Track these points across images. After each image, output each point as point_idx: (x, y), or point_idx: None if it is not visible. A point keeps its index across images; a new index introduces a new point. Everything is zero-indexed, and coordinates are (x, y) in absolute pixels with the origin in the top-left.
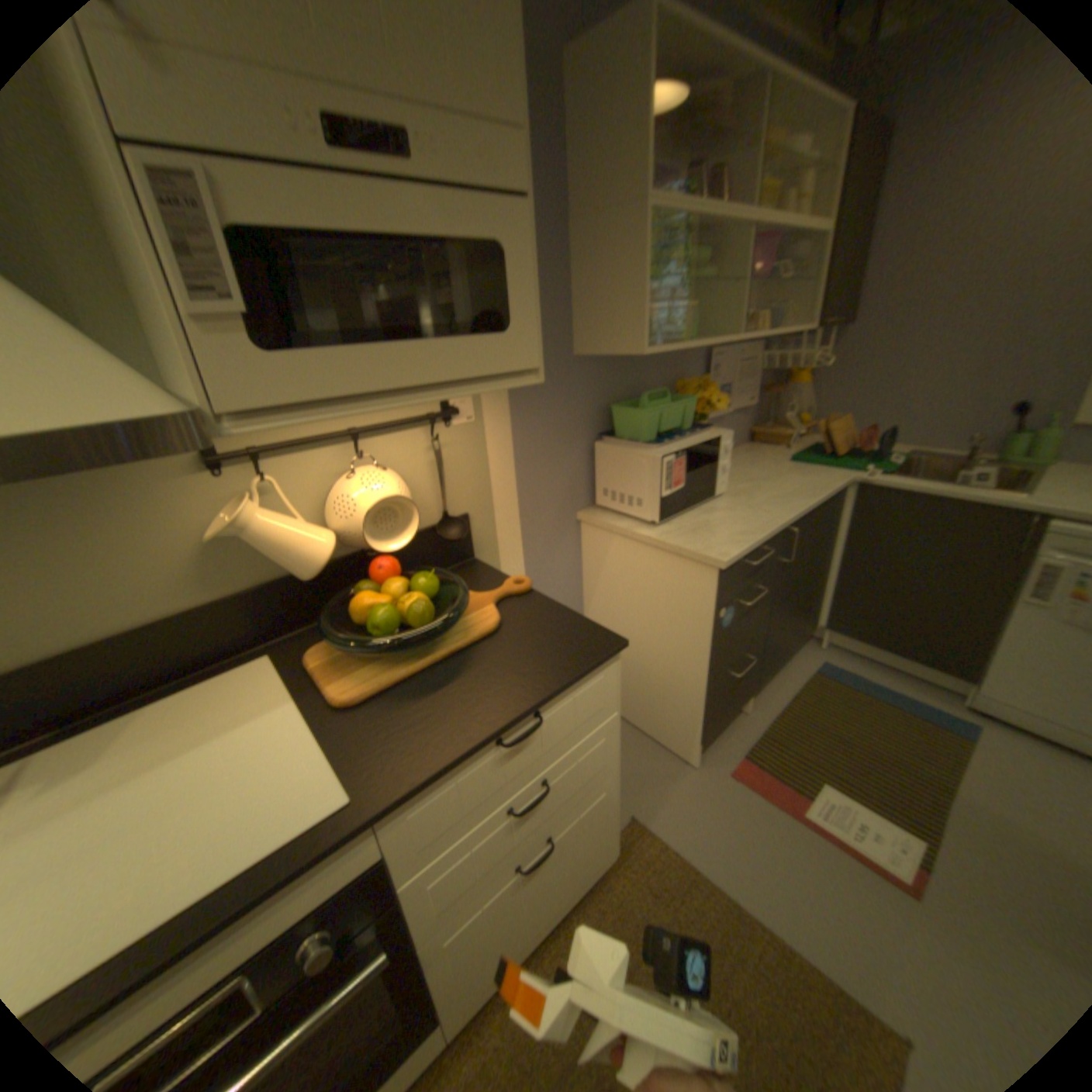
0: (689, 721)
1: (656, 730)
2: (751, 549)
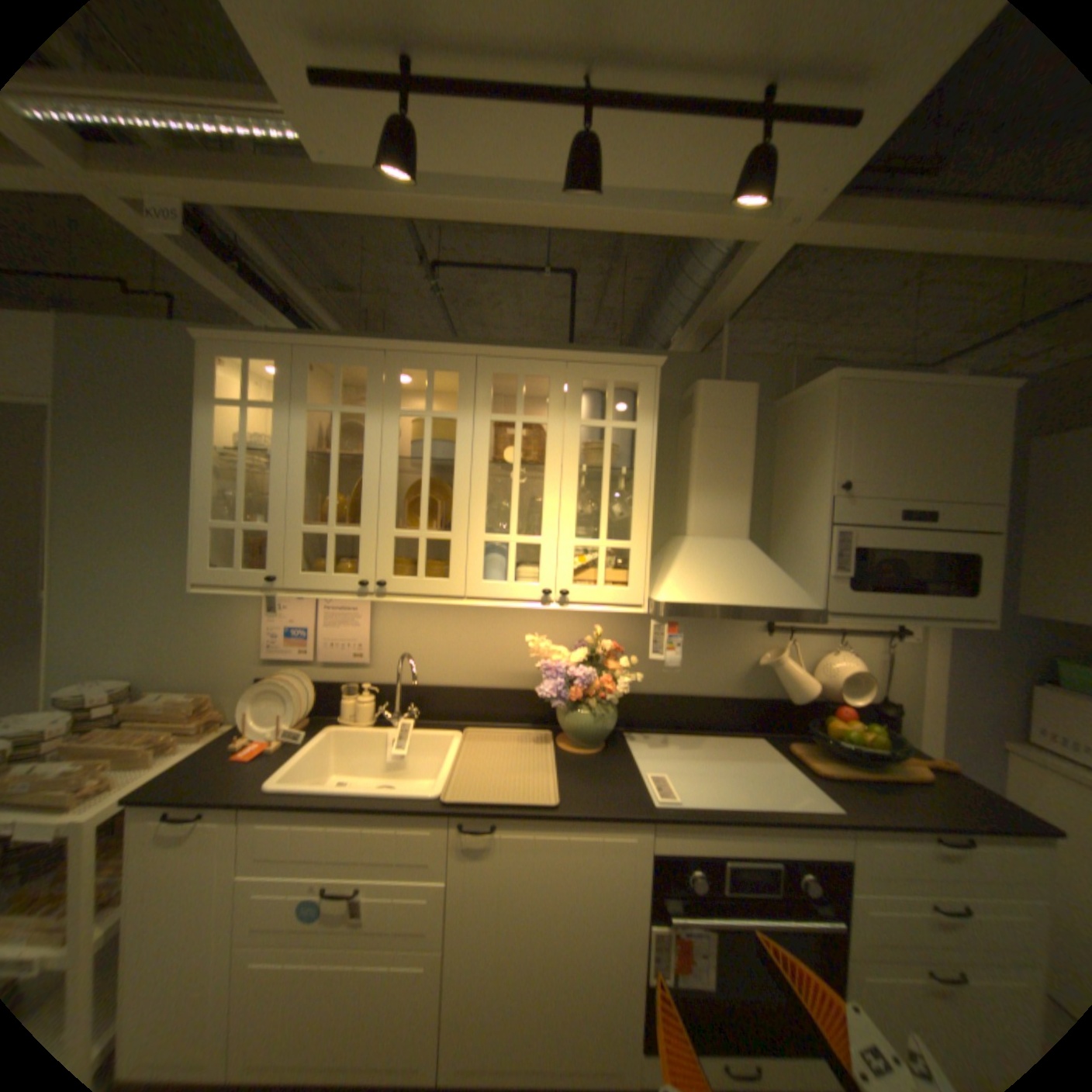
0: None
1: None
2: None
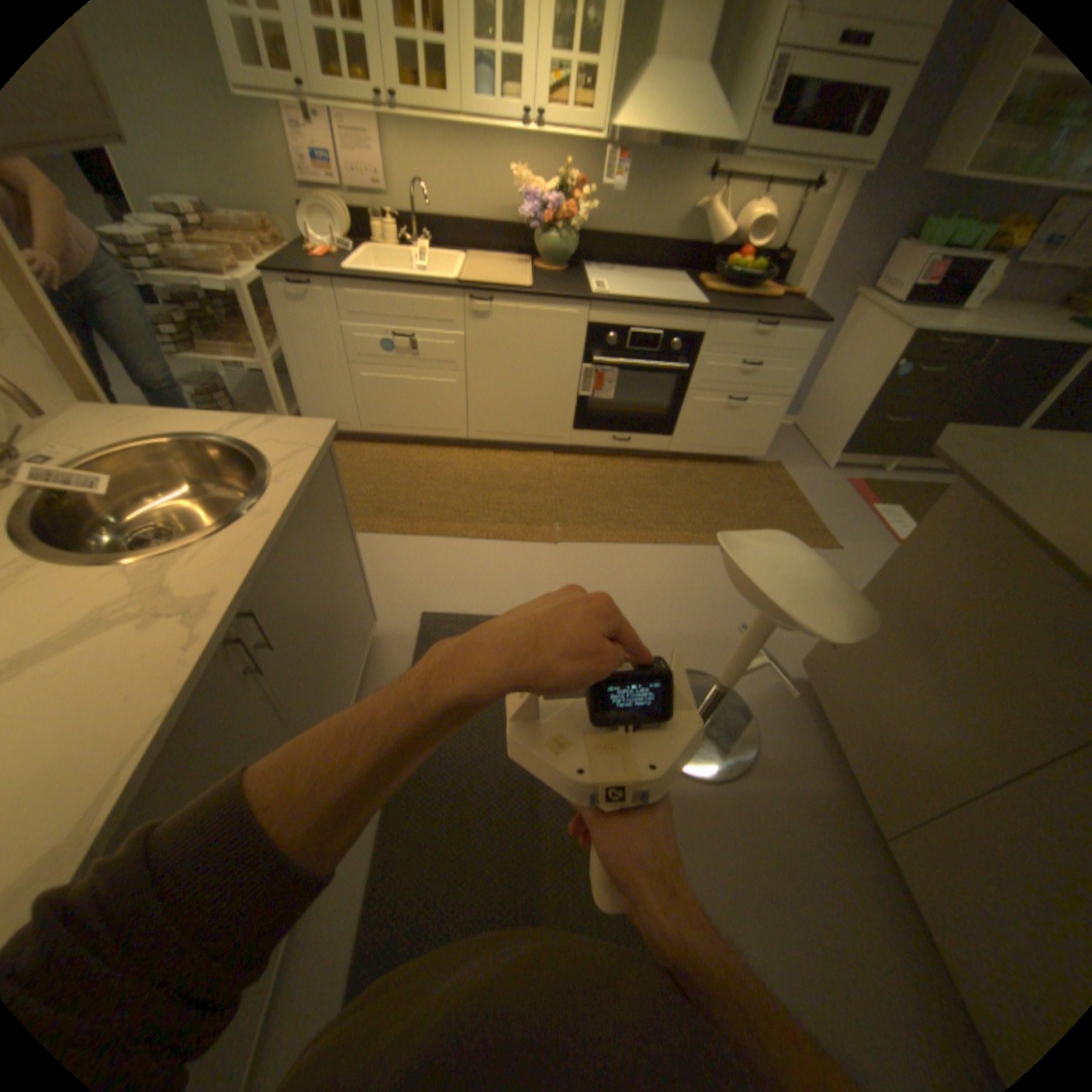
0: (844, 437)
1: (822, 445)
2: (949, 332)
